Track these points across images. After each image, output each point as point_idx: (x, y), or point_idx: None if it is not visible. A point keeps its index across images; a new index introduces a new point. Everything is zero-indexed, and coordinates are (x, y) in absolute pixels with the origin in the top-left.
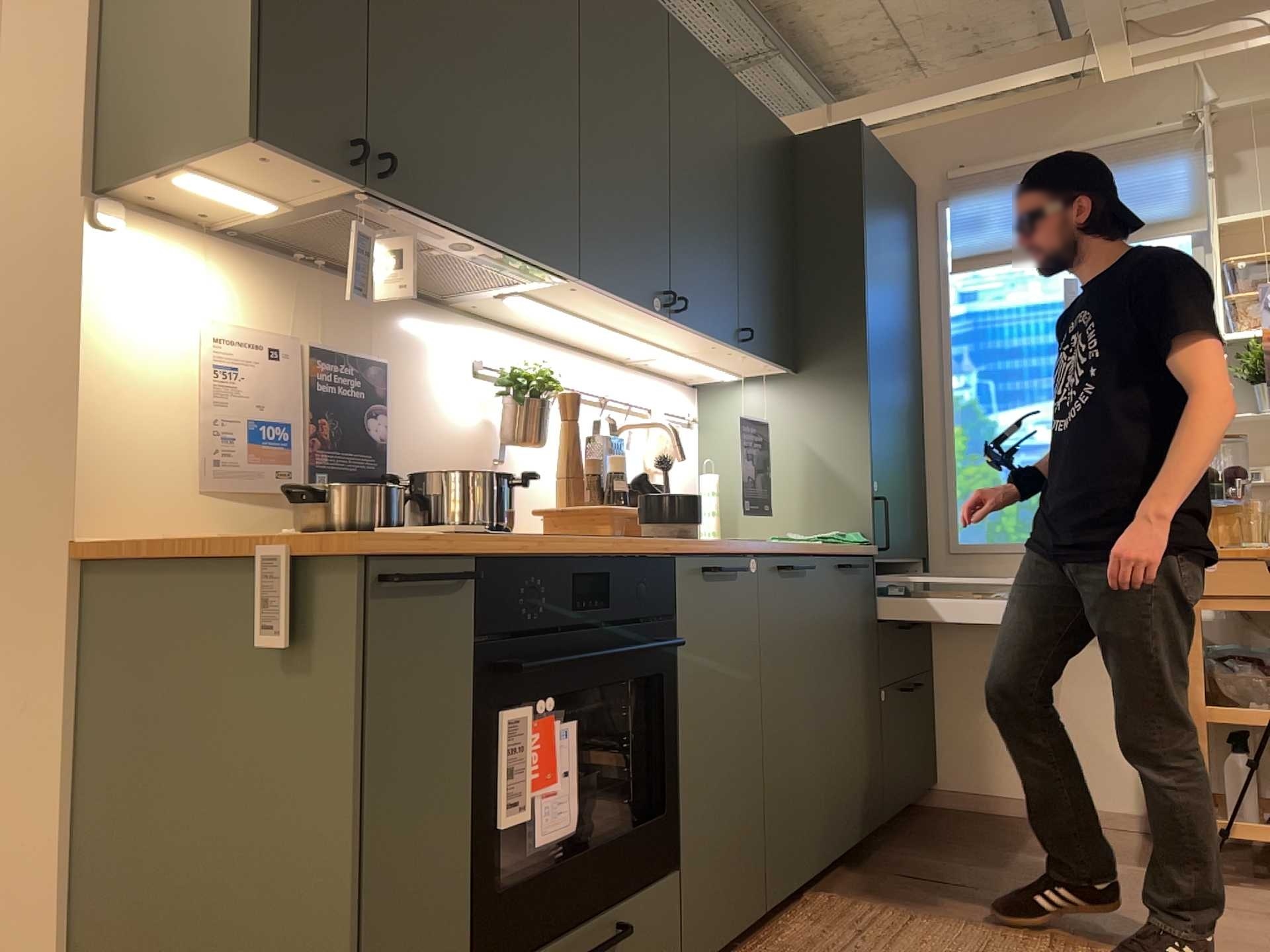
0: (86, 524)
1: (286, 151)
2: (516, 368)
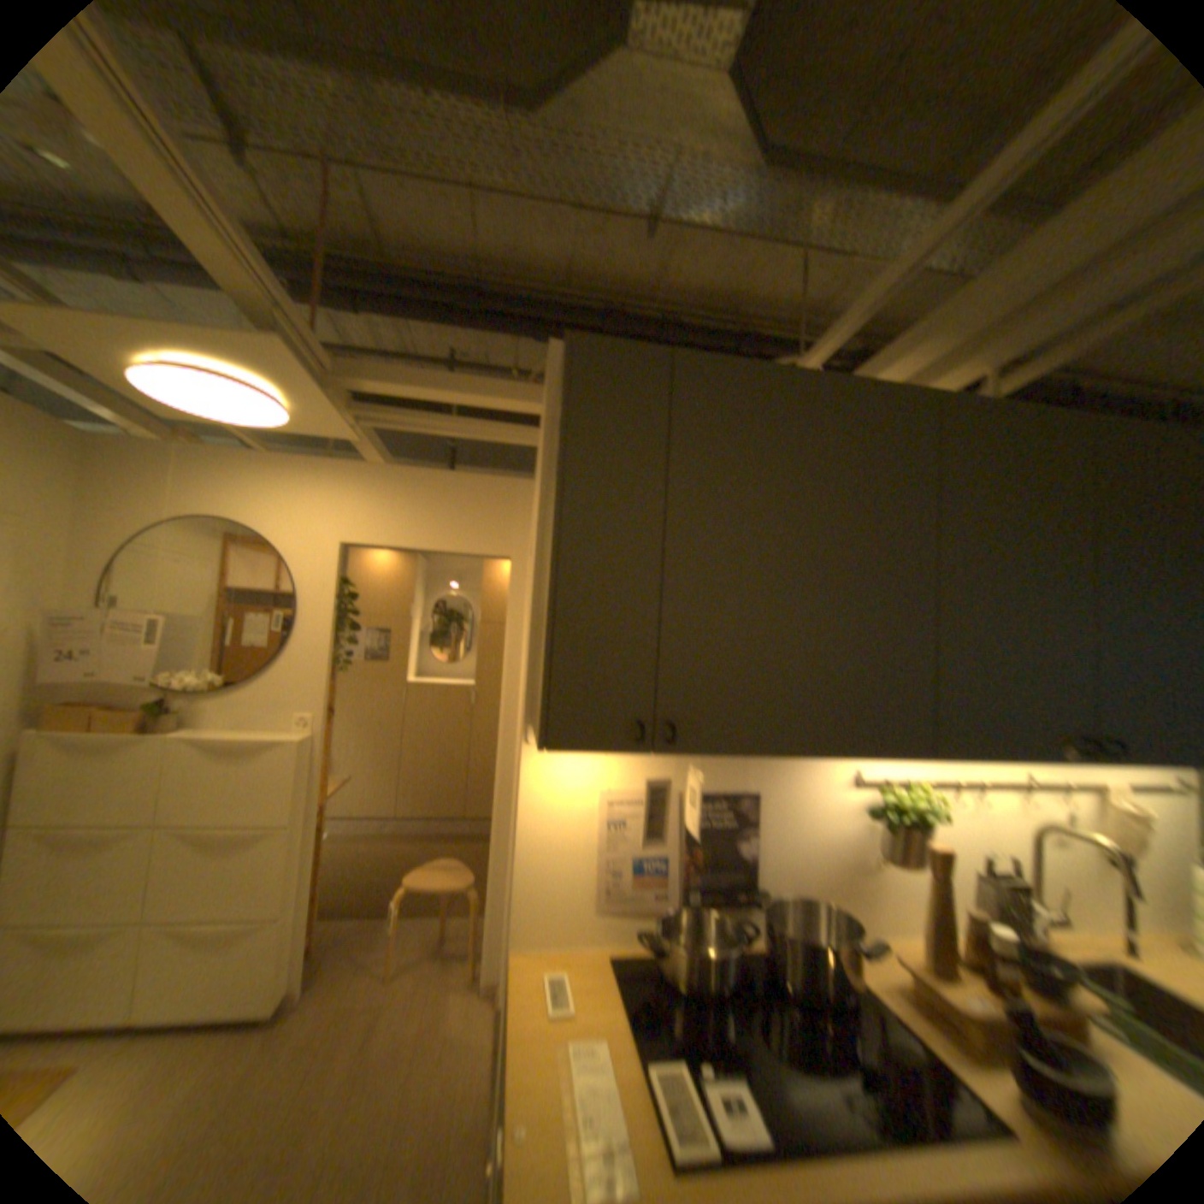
0: (515, 945)
1: (576, 749)
2: (896, 793)
